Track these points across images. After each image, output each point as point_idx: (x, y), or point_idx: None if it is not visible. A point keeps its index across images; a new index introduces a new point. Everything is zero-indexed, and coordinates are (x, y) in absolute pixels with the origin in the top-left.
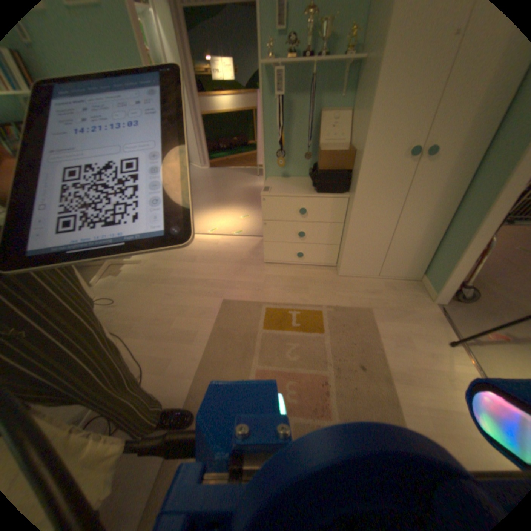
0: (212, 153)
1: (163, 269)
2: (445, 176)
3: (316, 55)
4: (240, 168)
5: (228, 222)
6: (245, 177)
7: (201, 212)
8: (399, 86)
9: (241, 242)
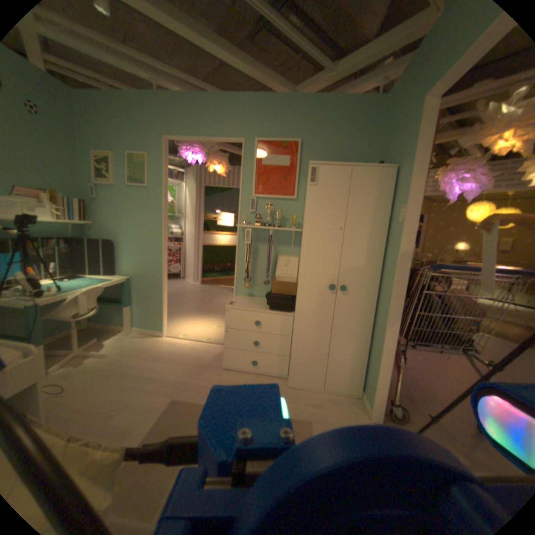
0: (207, 273)
1: (124, 366)
2: (356, 307)
3: (272, 225)
4: (226, 287)
5: (201, 330)
6: (229, 295)
7: (179, 319)
8: (313, 249)
9: (207, 348)
